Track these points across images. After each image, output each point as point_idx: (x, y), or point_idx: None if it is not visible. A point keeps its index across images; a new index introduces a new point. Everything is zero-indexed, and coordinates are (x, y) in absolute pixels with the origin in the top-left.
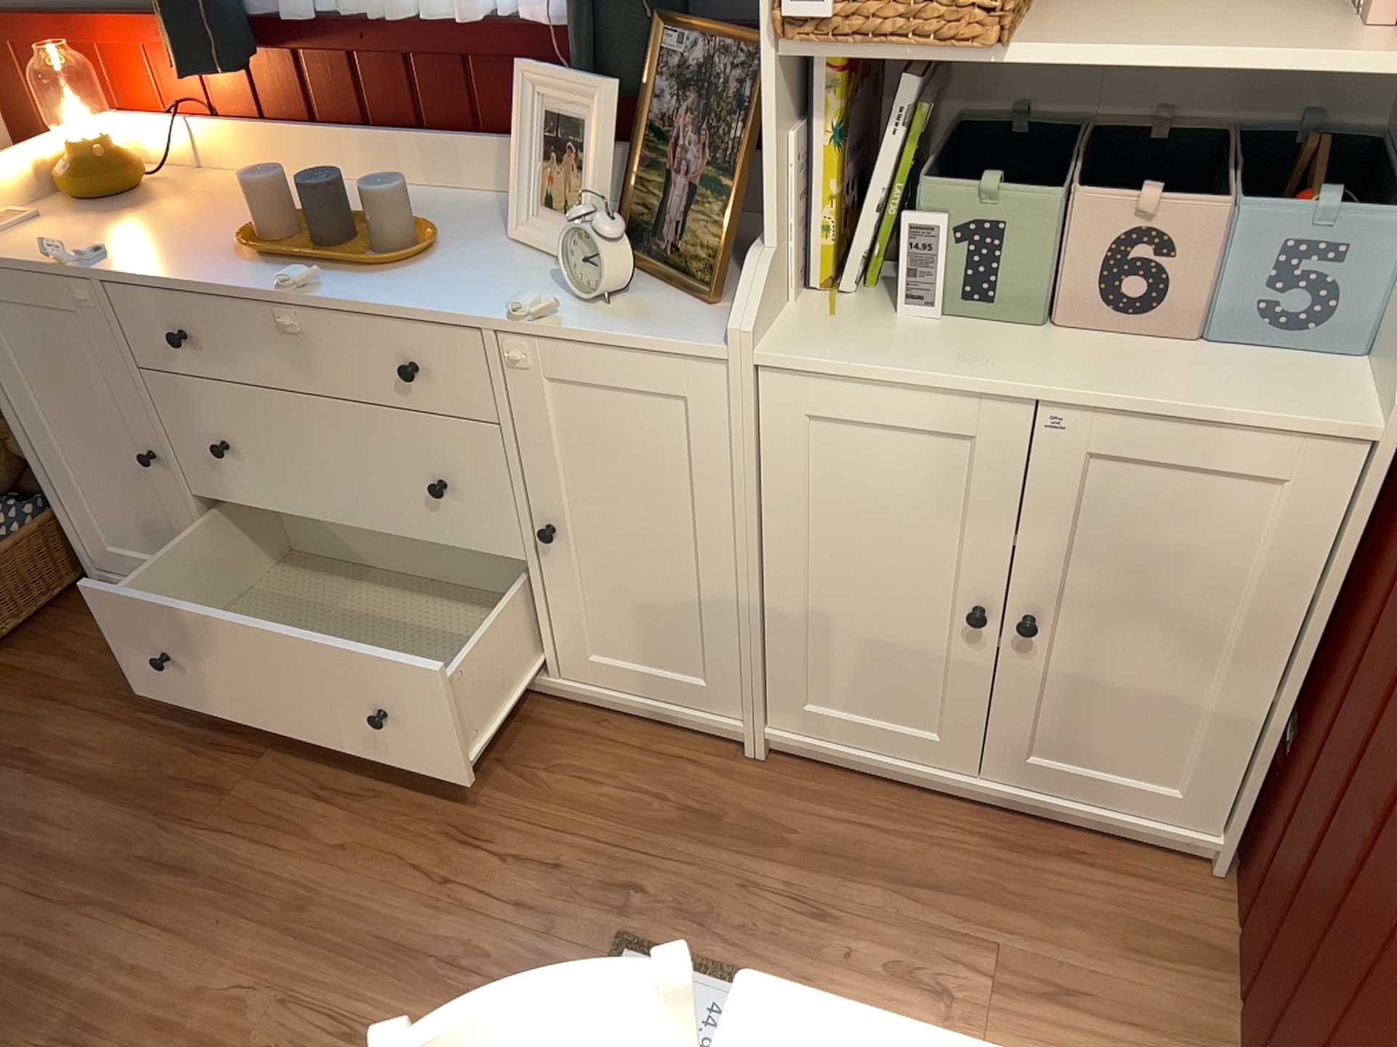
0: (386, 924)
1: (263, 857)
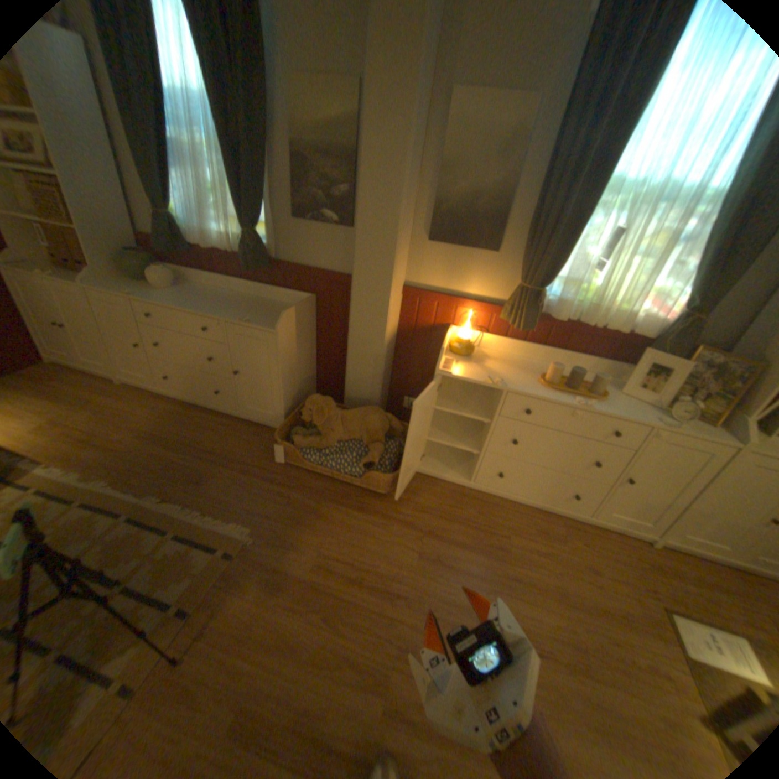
0: (595, 606)
1: (538, 579)
